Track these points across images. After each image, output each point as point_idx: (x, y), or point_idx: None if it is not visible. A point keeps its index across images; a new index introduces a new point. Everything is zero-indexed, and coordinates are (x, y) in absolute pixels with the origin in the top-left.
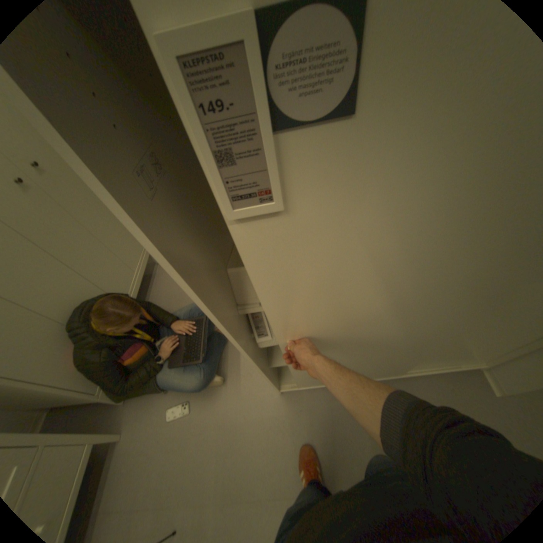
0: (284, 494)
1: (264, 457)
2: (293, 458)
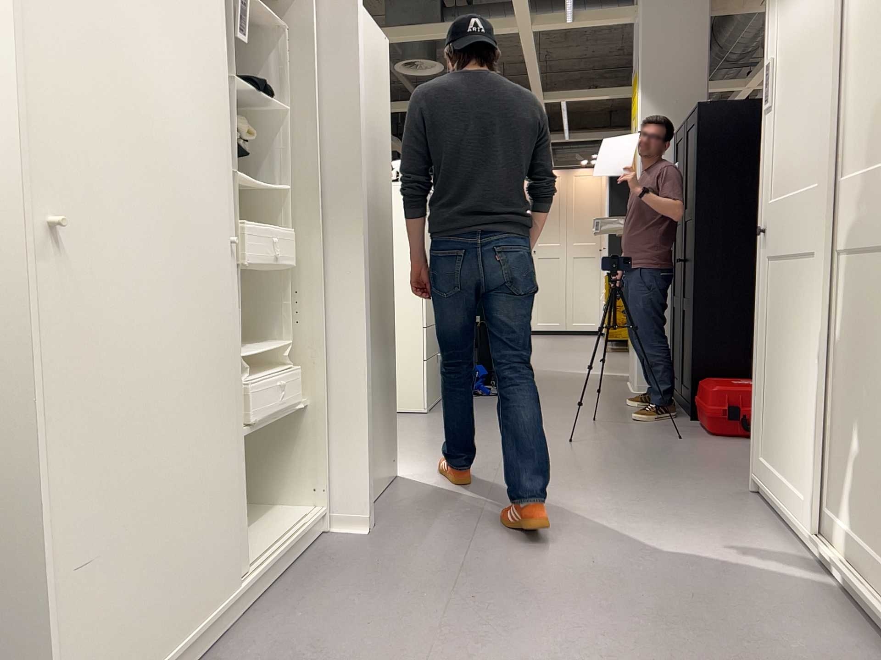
0: None
1: None
2: None
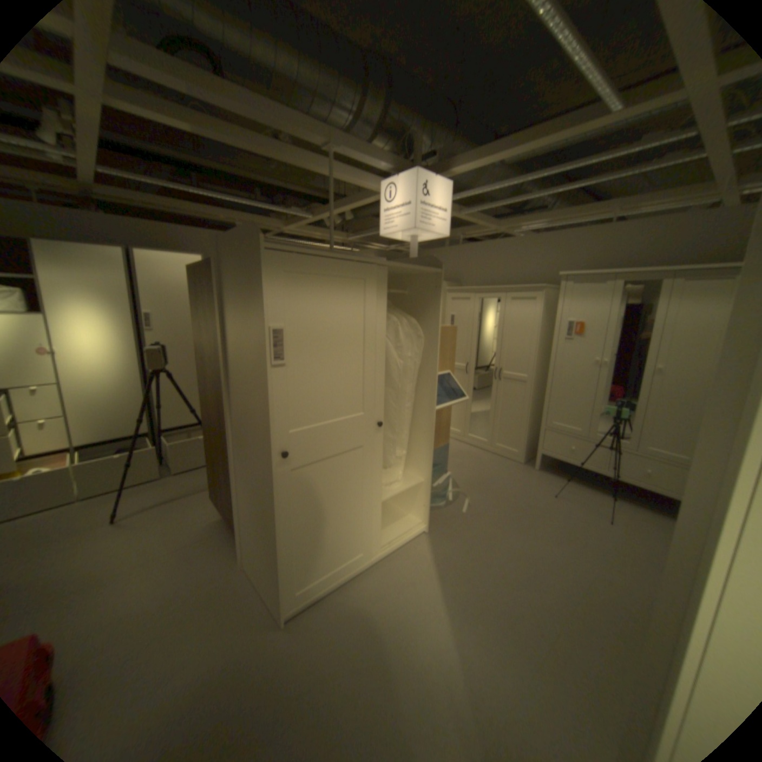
0: (610, 570)
1: (642, 577)
2: (633, 588)
